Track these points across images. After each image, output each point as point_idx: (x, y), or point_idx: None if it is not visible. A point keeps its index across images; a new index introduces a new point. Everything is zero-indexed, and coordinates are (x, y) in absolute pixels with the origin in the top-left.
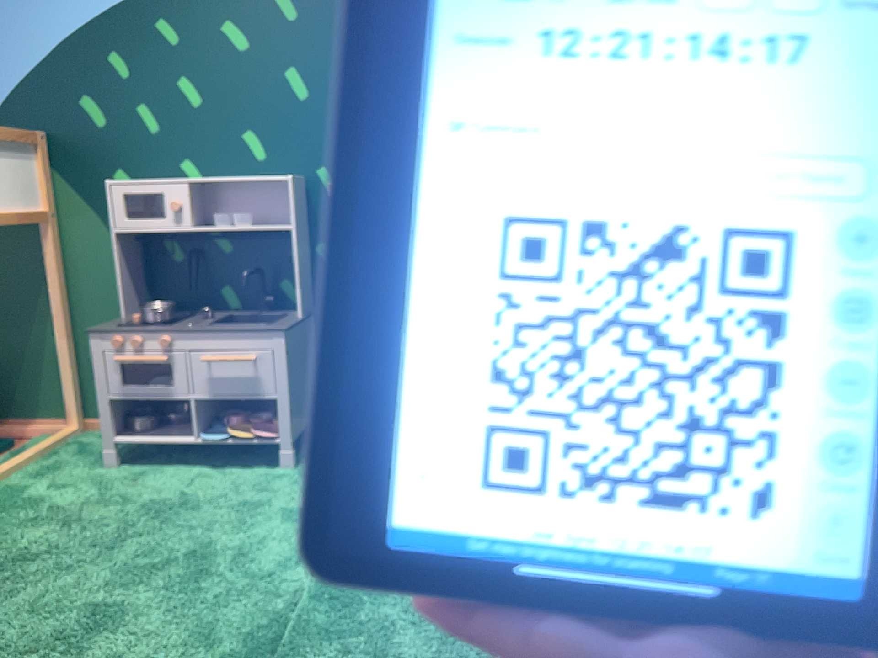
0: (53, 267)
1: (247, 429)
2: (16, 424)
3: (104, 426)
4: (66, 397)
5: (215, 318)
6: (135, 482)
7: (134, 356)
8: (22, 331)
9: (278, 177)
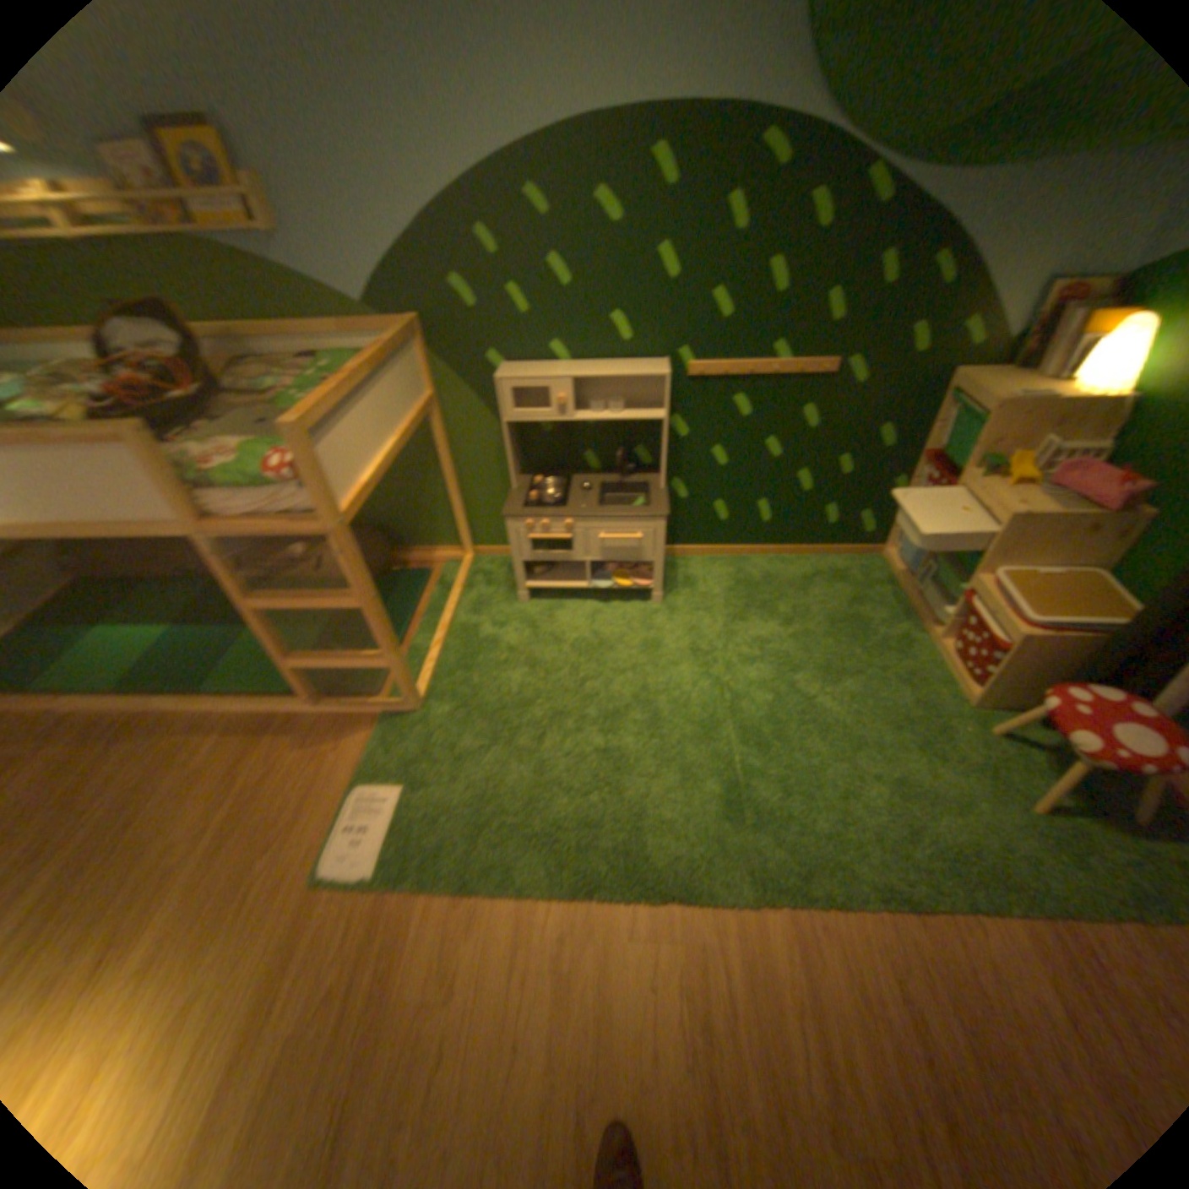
0: (444, 441)
1: (623, 574)
2: (424, 551)
3: (521, 578)
4: (463, 536)
5: (591, 489)
6: (551, 617)
7: (545, 535)
8: (419, 486)
9: (644, 359)
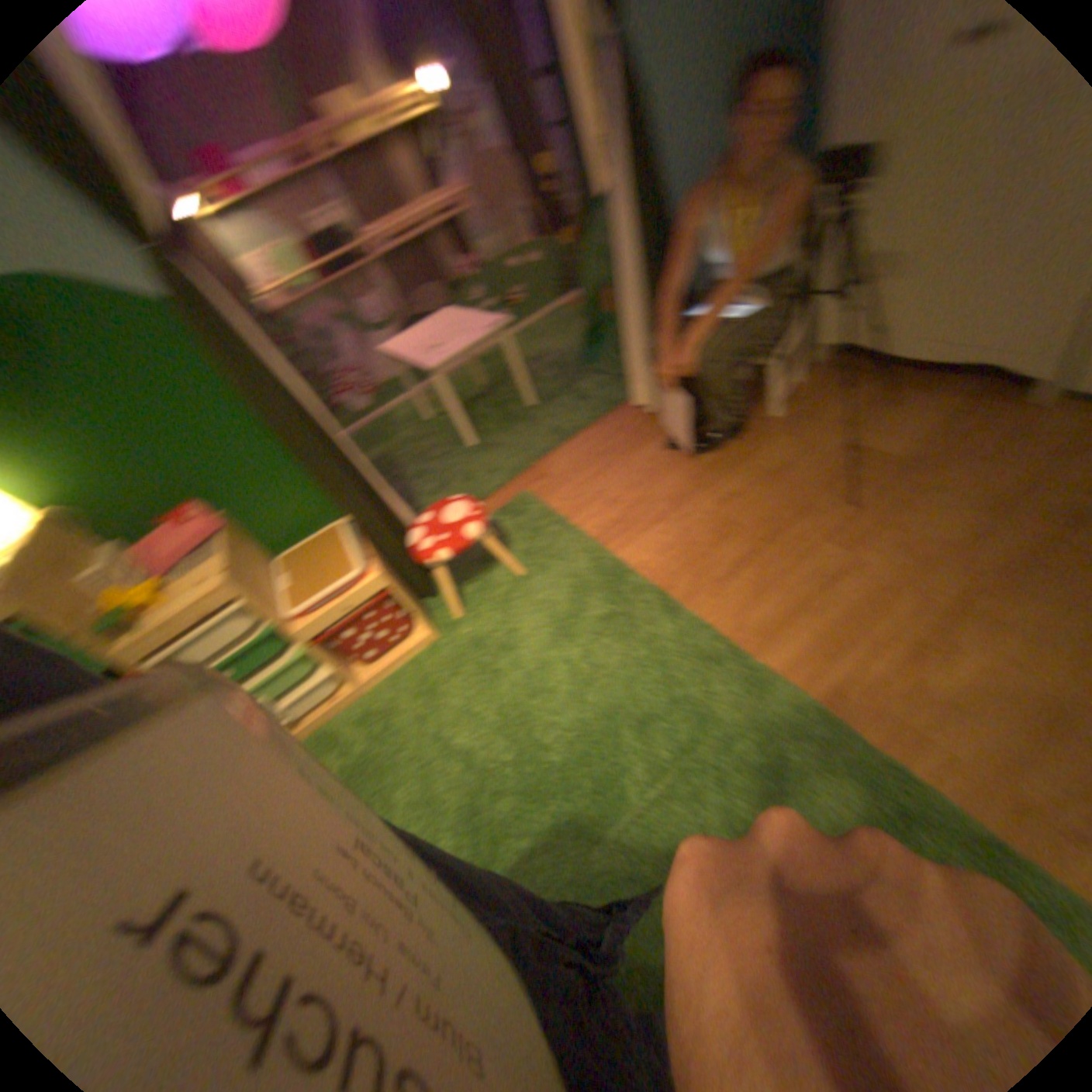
0: None
1: None
2: None
3: None
4: None
5: None
6: None
7: None
8: None
9: None
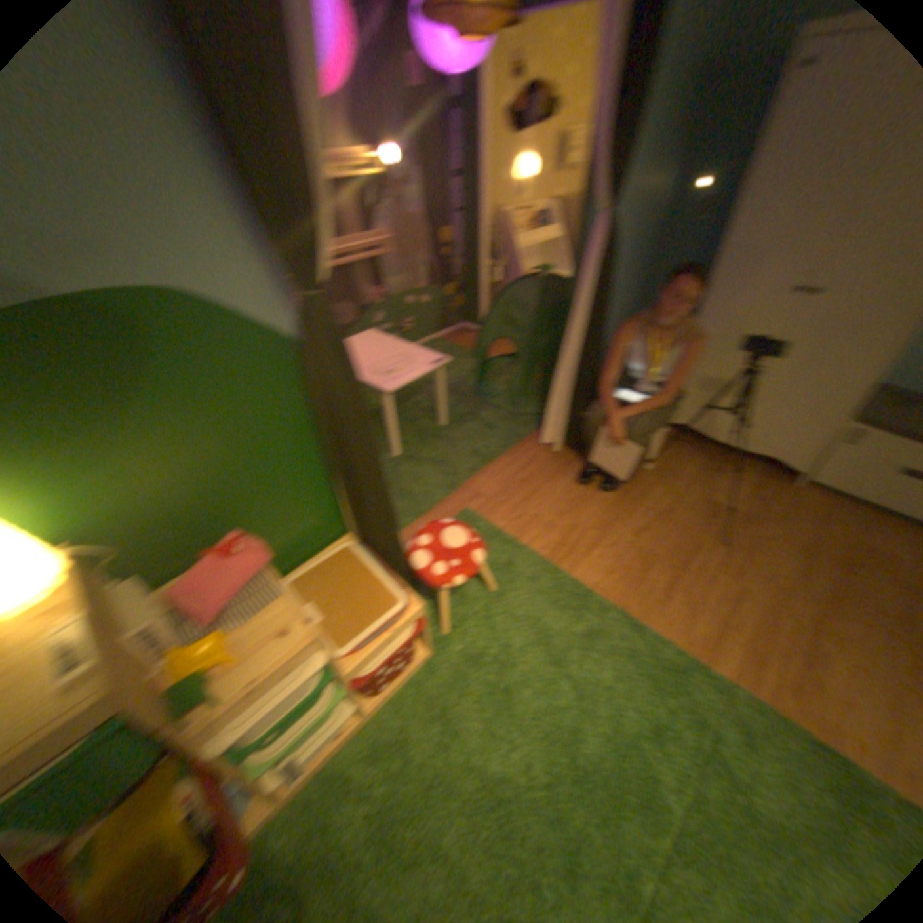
0: None
1: None
2: None
3: None
4: None
5: None
6: None
7: None
8: None
9: None
